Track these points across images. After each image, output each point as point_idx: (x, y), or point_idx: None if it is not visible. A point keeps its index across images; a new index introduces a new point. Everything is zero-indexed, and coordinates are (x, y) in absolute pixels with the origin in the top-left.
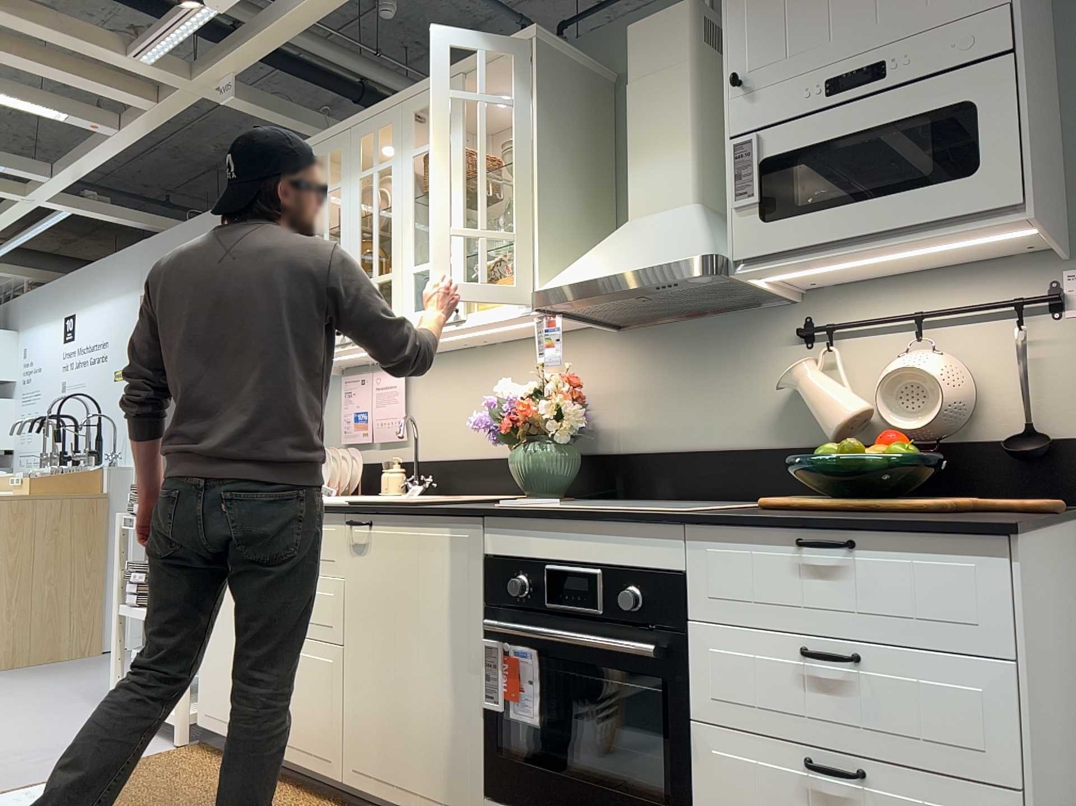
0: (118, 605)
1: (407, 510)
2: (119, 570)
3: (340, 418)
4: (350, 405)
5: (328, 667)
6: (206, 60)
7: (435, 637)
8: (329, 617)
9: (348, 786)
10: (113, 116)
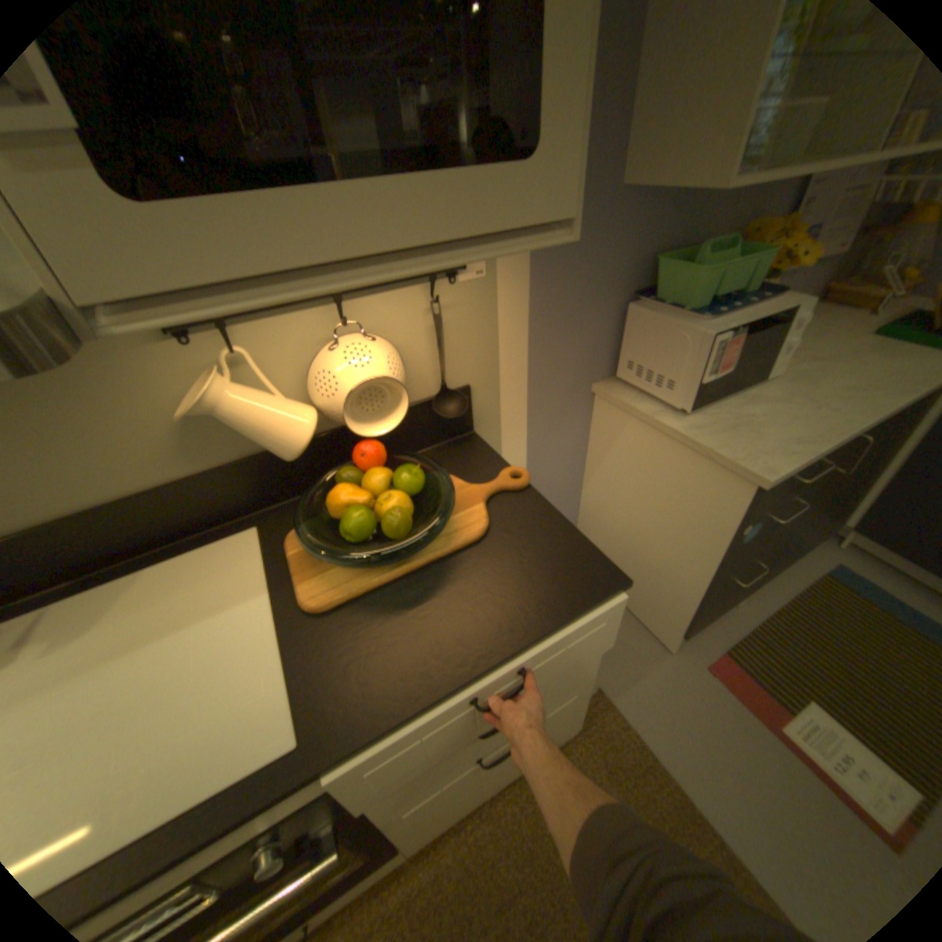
0: None
1: None
2: None
3: None
4: None
5: None
6: None
7: None
8: None
9: None
10: None
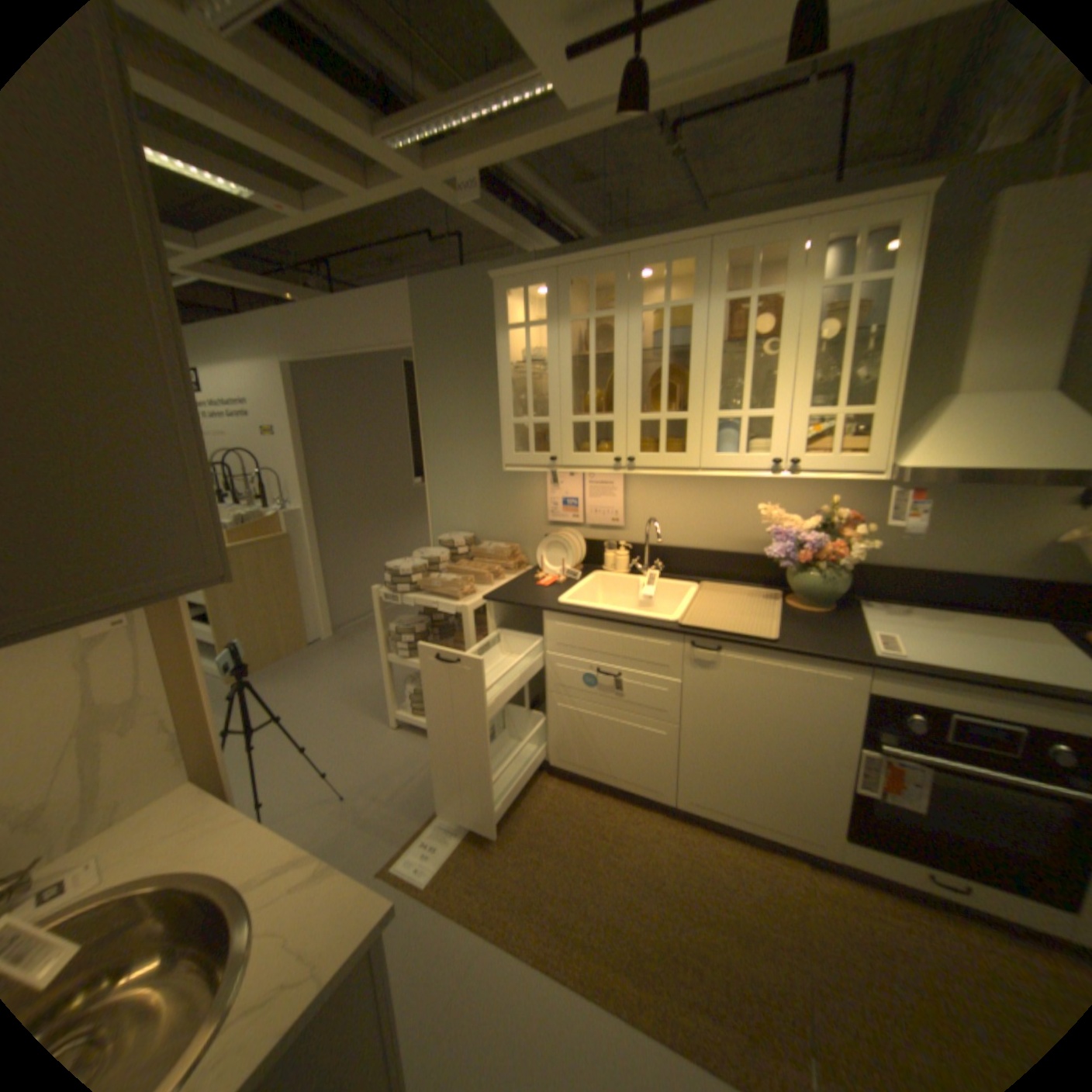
0: (384, 657)
1: (778, 650)
2: (381, 631)
3: (543, 500)
4: (558, 493)
5: (662, 738)
6: (441, 144)
7: (802, 740)
8: (663, 706)
9: (685, 812)
10: (291, 192)
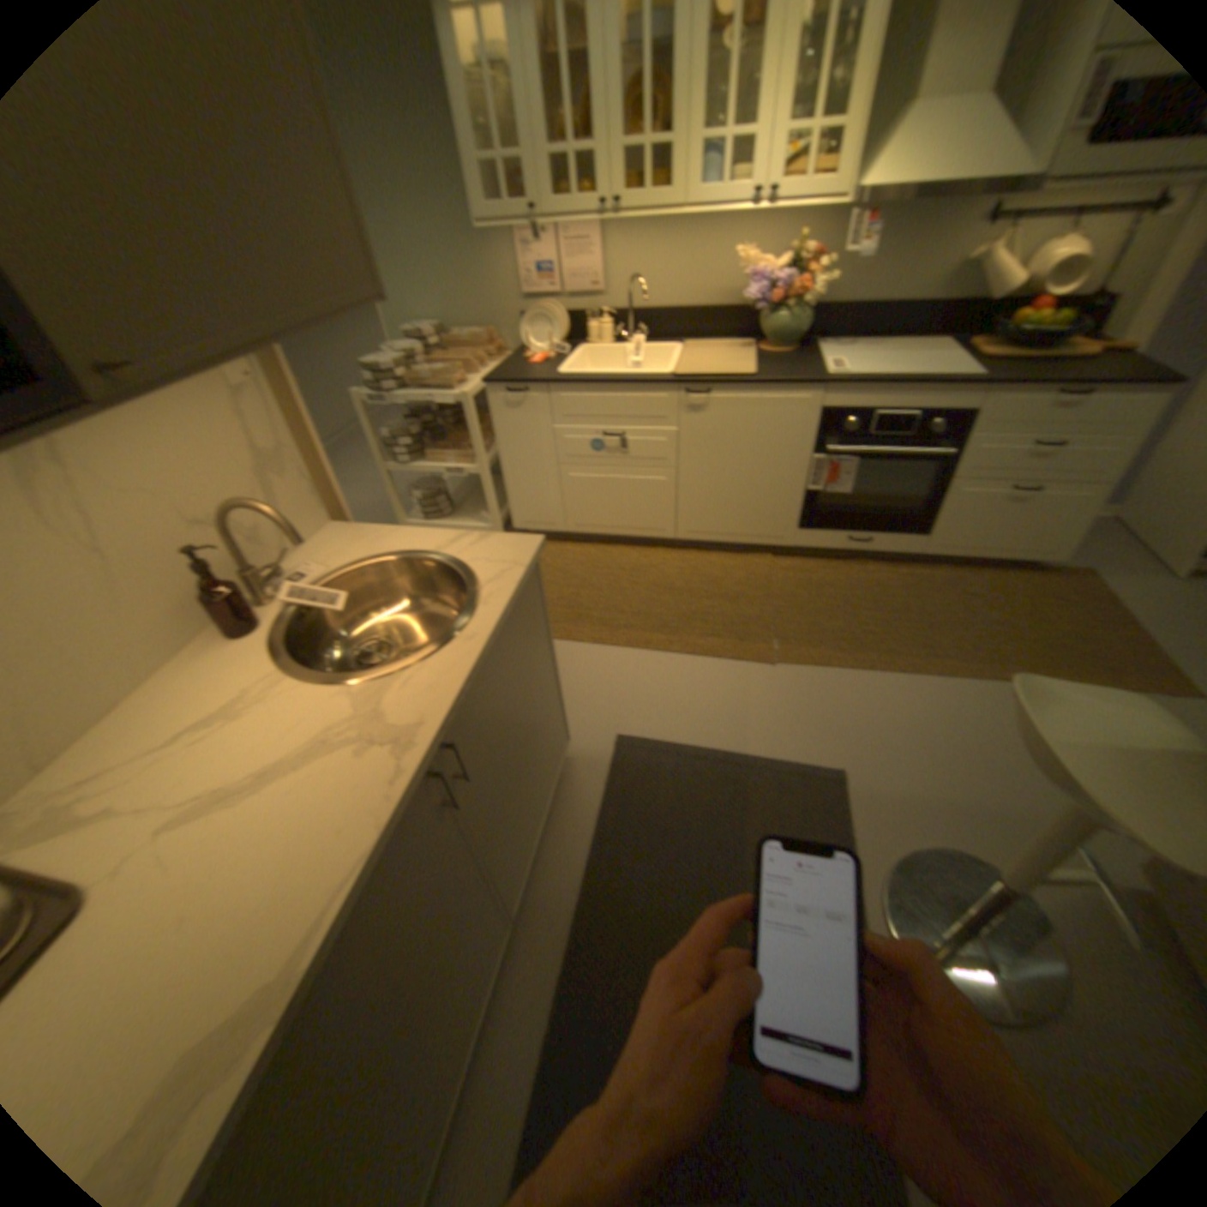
0: (380, 465)
1: (755, 382)
2: (370, 439)
3: (511, 267)
4: (528, 255)
5: (661, 483)
6: None
7: (770, 457)
8: (661, 454)
9: (681, 540)
10: None
